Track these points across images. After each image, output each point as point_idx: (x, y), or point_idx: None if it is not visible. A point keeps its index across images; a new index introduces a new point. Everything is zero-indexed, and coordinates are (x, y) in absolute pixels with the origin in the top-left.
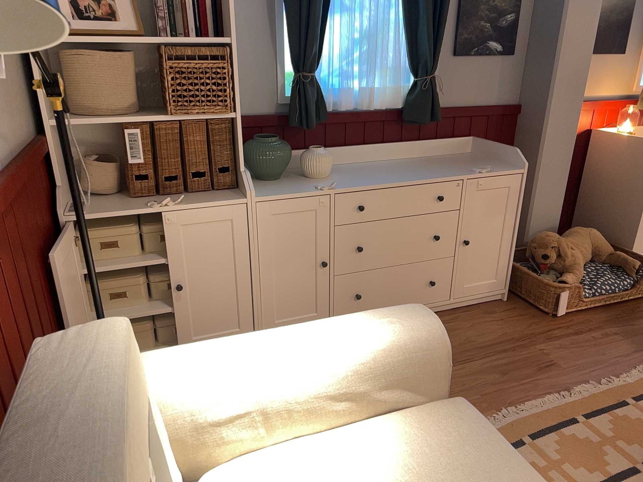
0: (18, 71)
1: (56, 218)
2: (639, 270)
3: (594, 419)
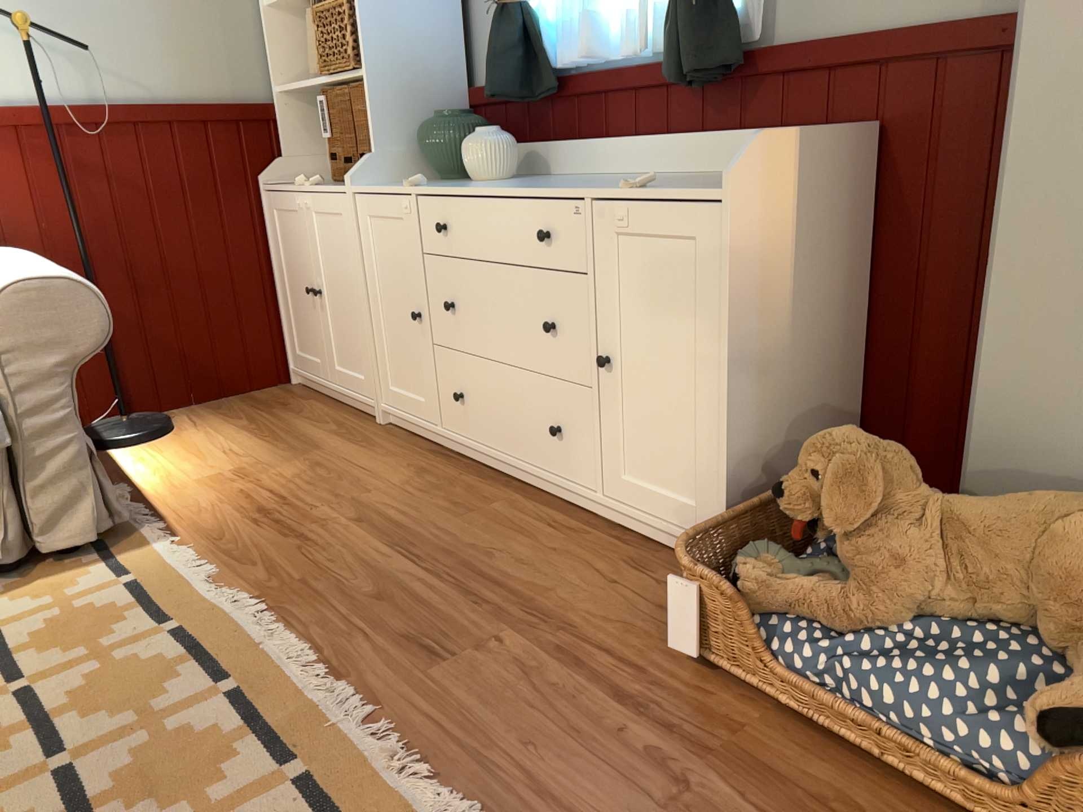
0: (249, 39)
1: (260, 187)
2: (1067, 732)
3: (225, 706)
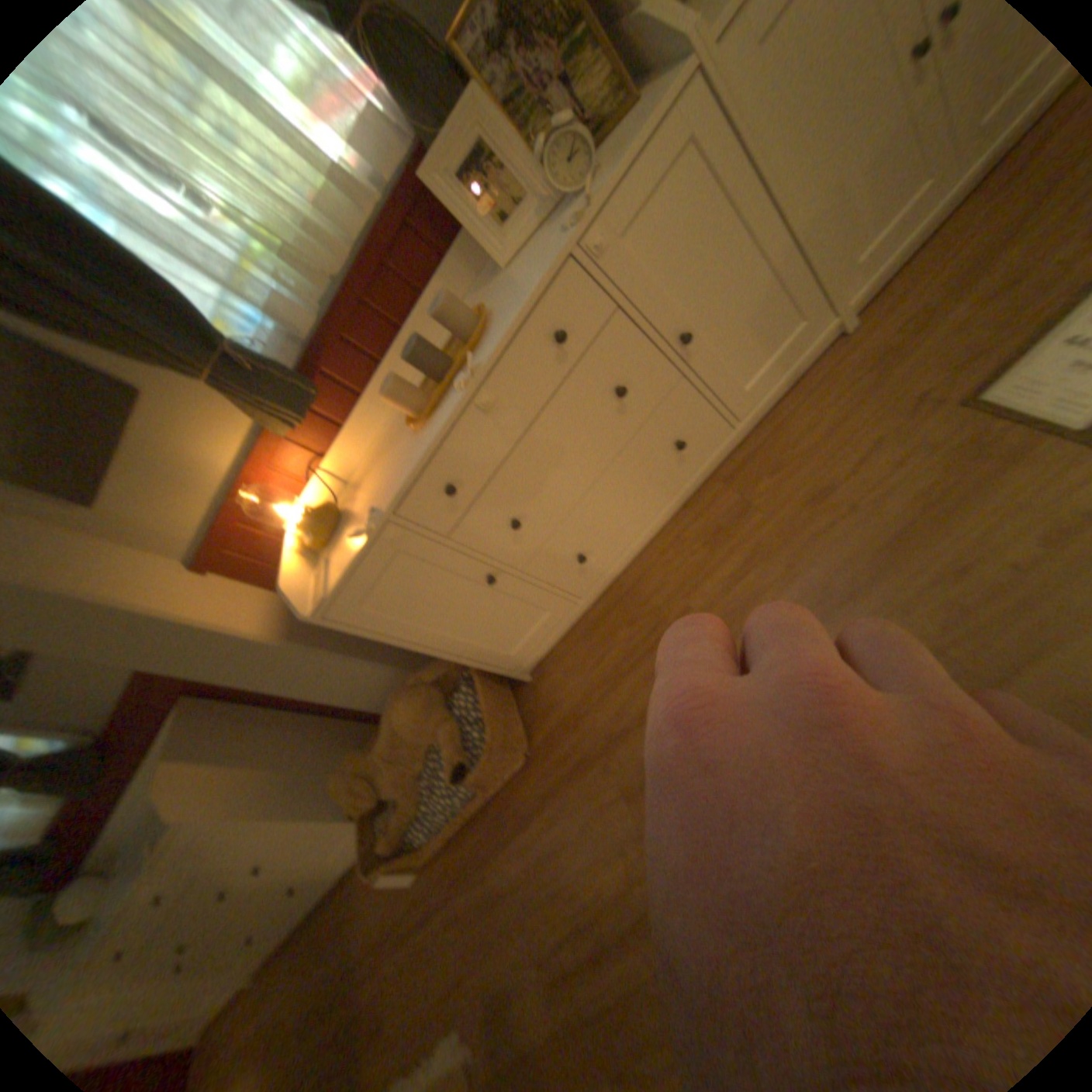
0: None
1: None
2: (454, 772)
3: None
